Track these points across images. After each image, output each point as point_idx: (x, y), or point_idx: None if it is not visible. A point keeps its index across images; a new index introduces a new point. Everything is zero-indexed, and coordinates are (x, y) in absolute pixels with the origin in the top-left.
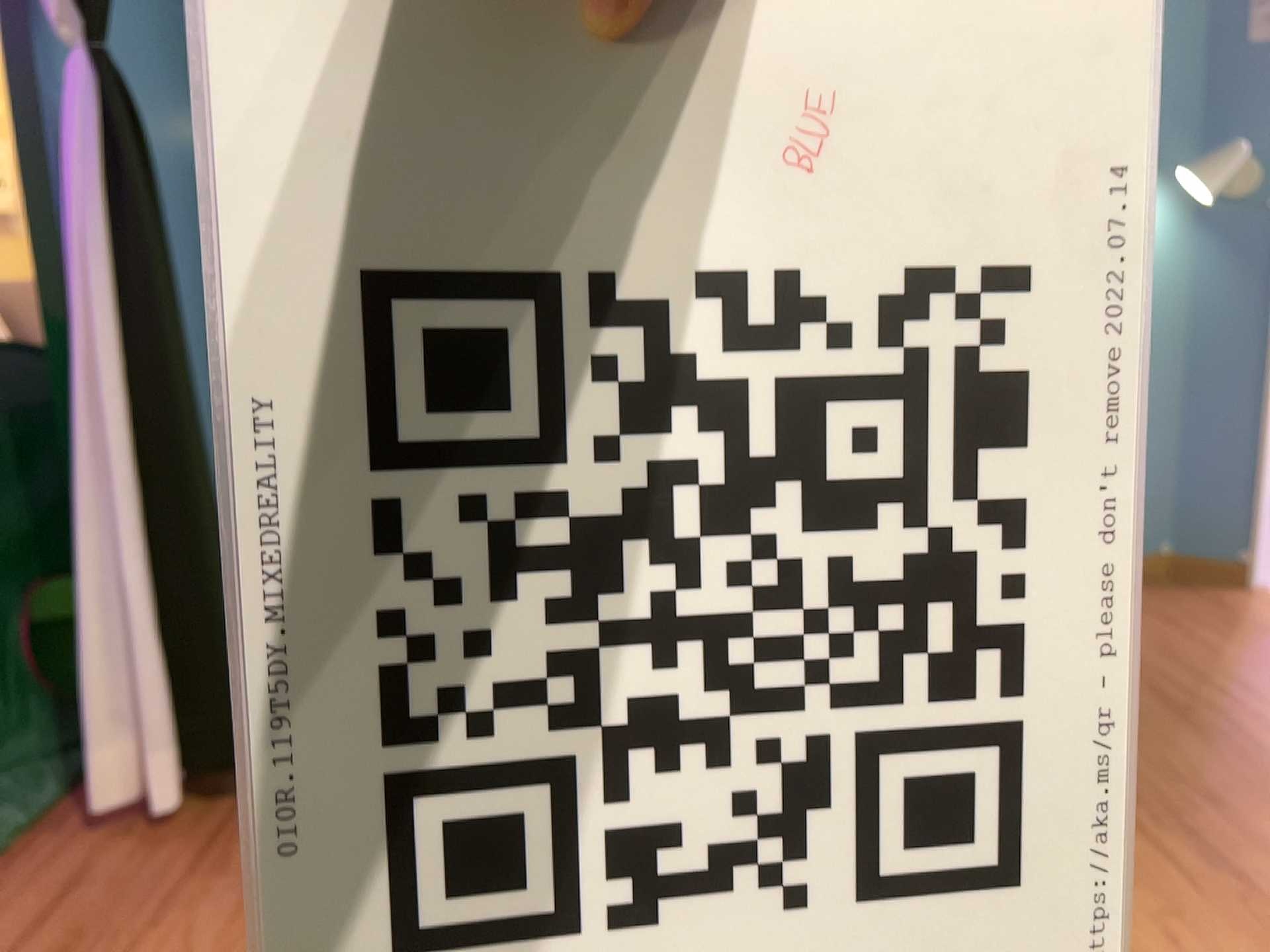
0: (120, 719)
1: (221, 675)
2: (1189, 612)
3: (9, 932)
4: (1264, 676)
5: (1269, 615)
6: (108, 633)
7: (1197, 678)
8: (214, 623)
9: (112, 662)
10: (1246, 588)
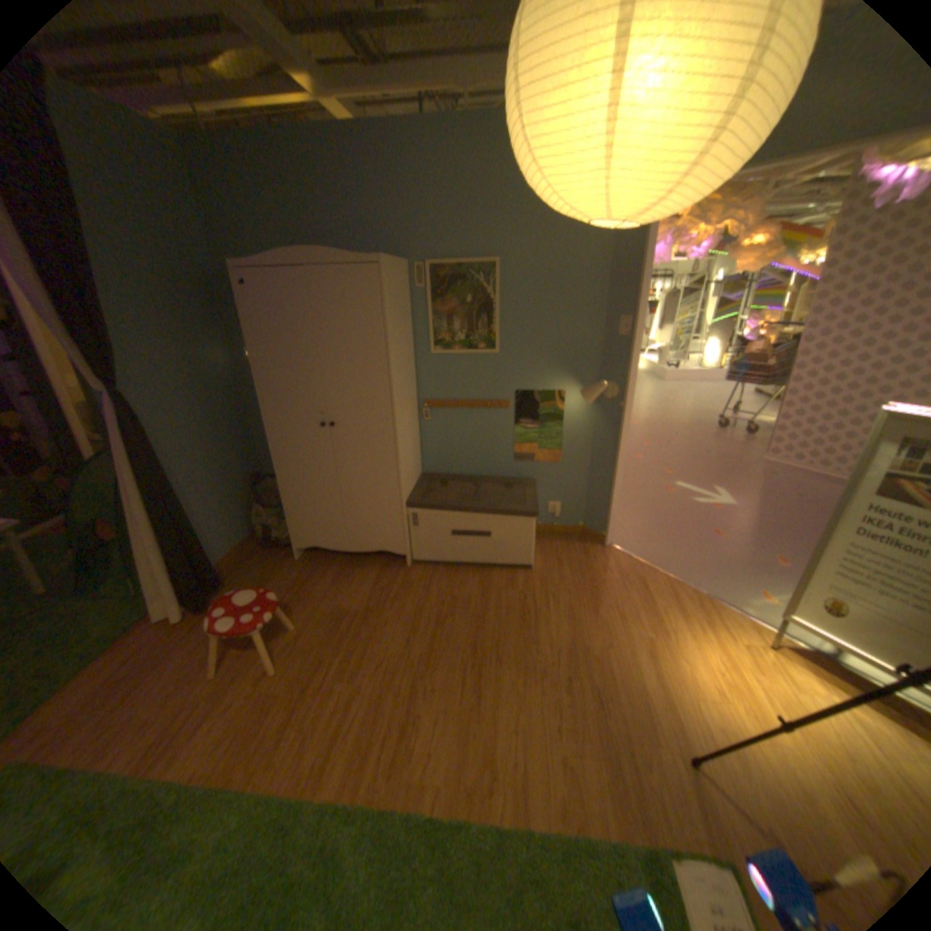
0: (158, 597)
1: (197, 577)
2: (571, 554)
3: (119, 665)
4: (570, 594)
5: (599, 560)
6: (149, 574)
7: (545, 592)
8: (192, 563)
9: (152, 582)
10: (601, 543)
